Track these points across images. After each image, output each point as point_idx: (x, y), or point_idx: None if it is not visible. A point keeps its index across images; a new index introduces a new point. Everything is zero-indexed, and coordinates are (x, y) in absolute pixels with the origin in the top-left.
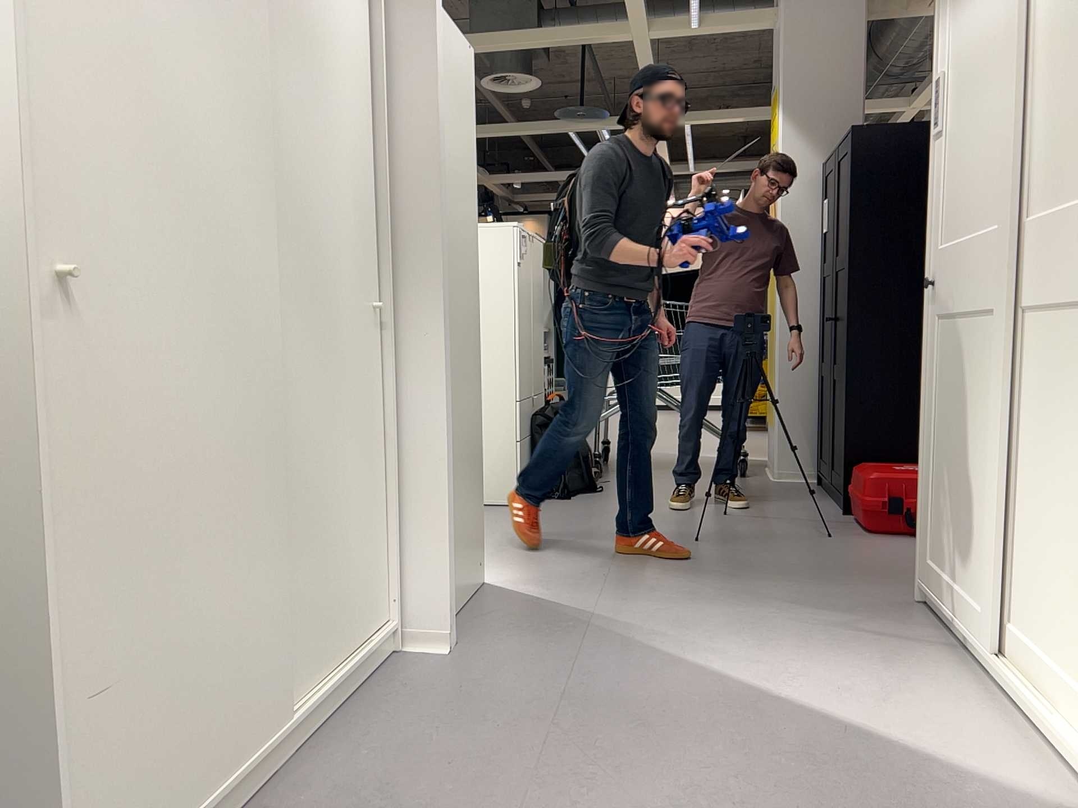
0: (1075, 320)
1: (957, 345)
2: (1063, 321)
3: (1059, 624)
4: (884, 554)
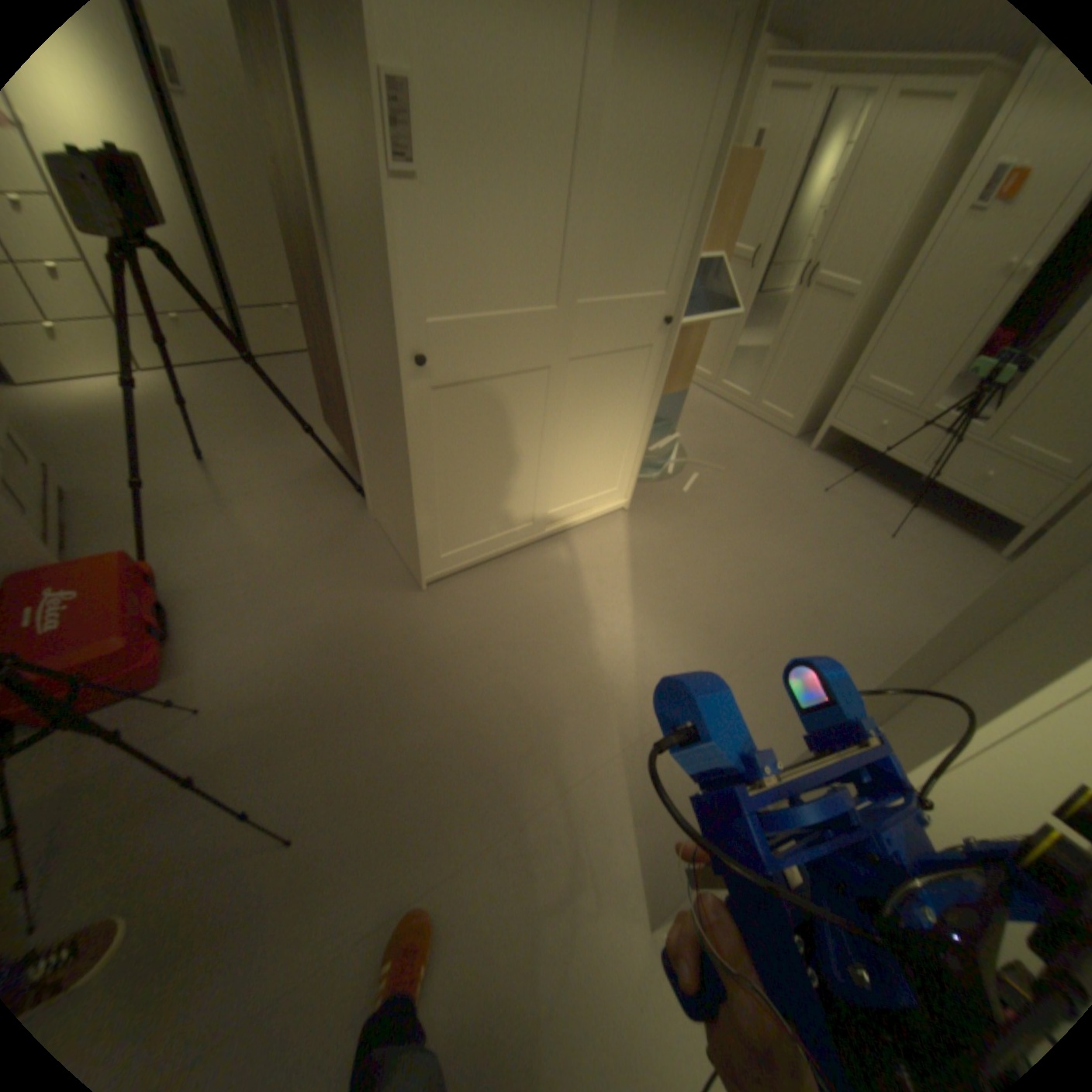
0: (622, 357)
1: (494, 400)
2: (613, 359)
3: (597, 481)
4: (281, 639)
